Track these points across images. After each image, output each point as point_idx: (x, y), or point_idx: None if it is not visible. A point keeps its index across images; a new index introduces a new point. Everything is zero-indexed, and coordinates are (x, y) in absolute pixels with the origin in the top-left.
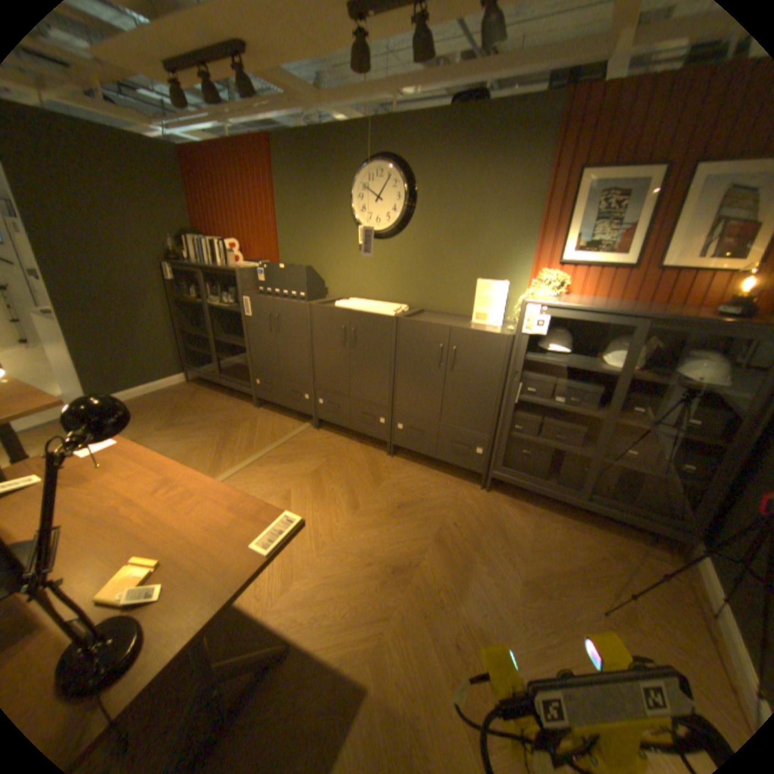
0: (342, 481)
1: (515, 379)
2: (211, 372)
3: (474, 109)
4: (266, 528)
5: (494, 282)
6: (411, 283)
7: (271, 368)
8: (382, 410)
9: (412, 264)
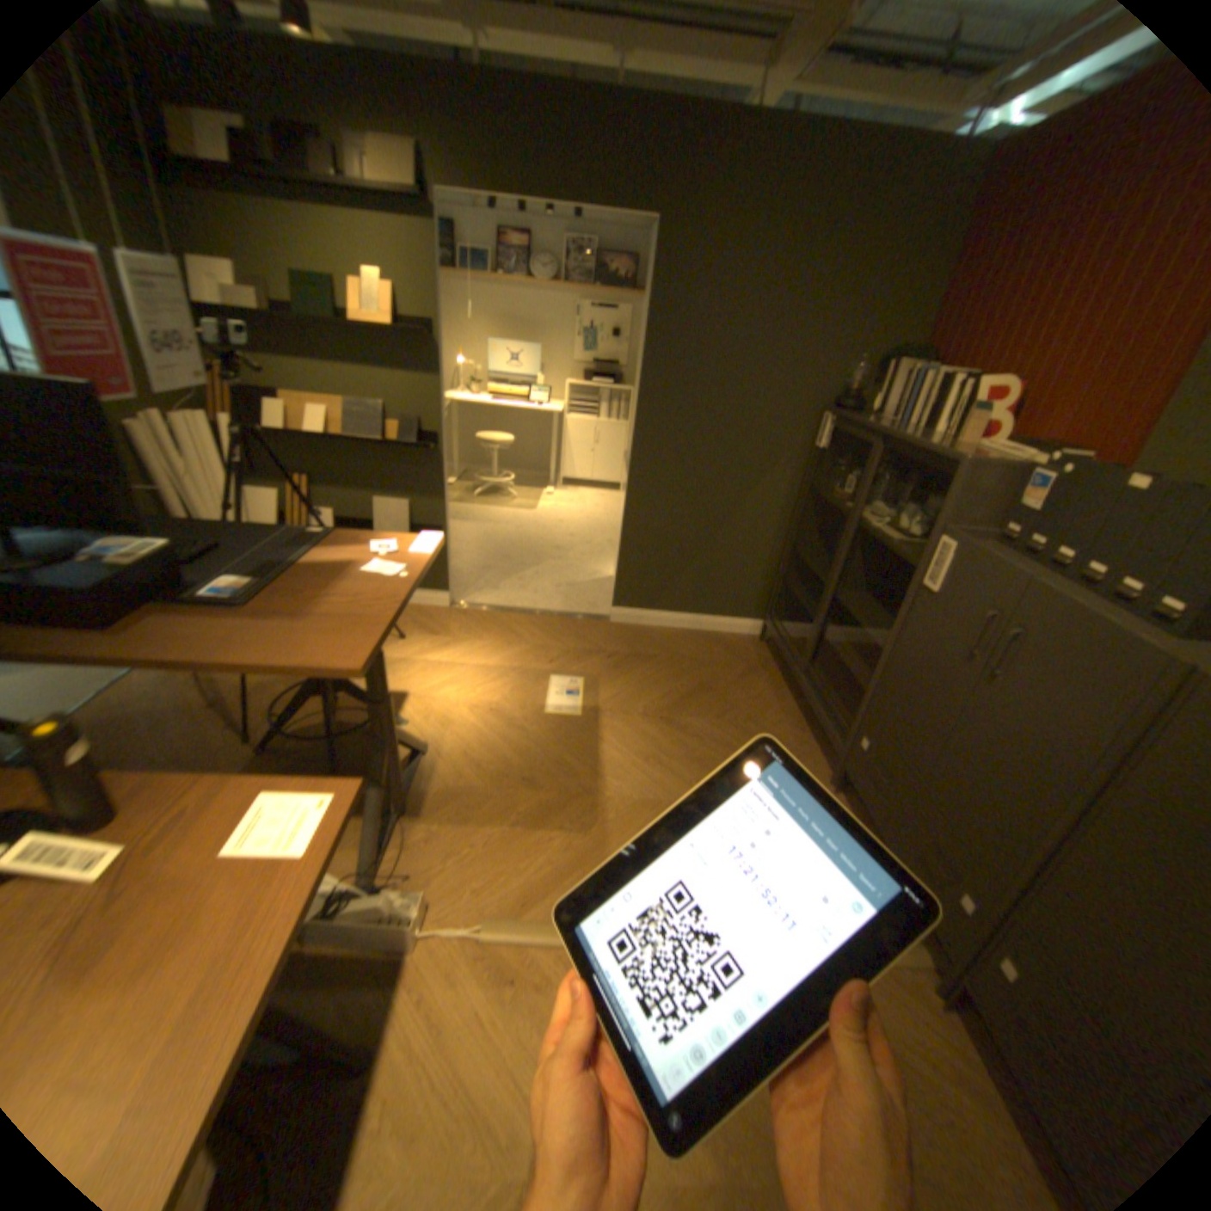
0: None
1: None
2: (796, 652)
3: None
4: None
5: None
6: None
7: (910, 743)
8: None
9: None
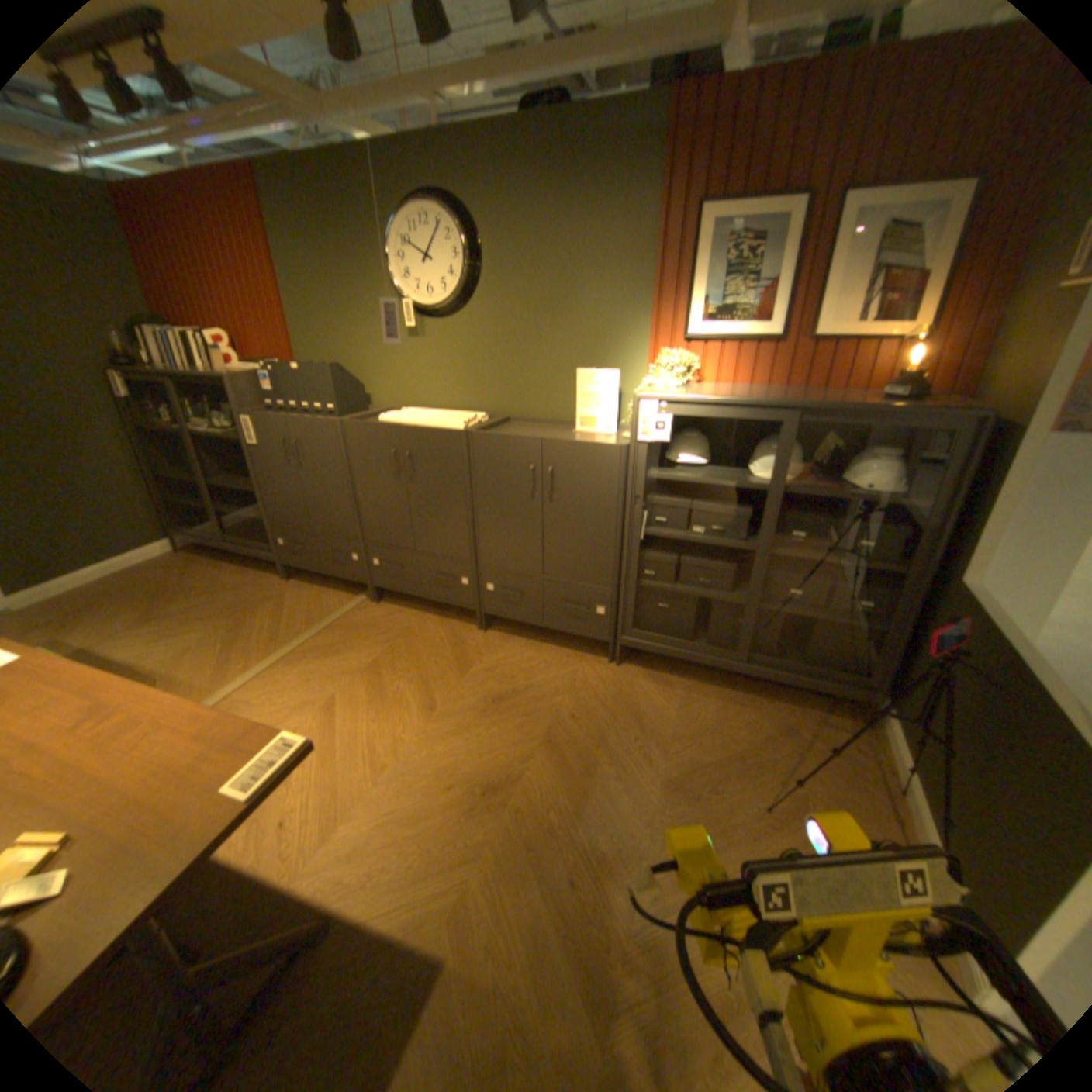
0: (412, 674)
1: (636, 506)
2: (210, 534)
3: (547, 120)
4: (251, 760)
5: (600, 372)
6: (488, 381)
7: (297, 519)
8: (463, 567)
9: (487, 352)
